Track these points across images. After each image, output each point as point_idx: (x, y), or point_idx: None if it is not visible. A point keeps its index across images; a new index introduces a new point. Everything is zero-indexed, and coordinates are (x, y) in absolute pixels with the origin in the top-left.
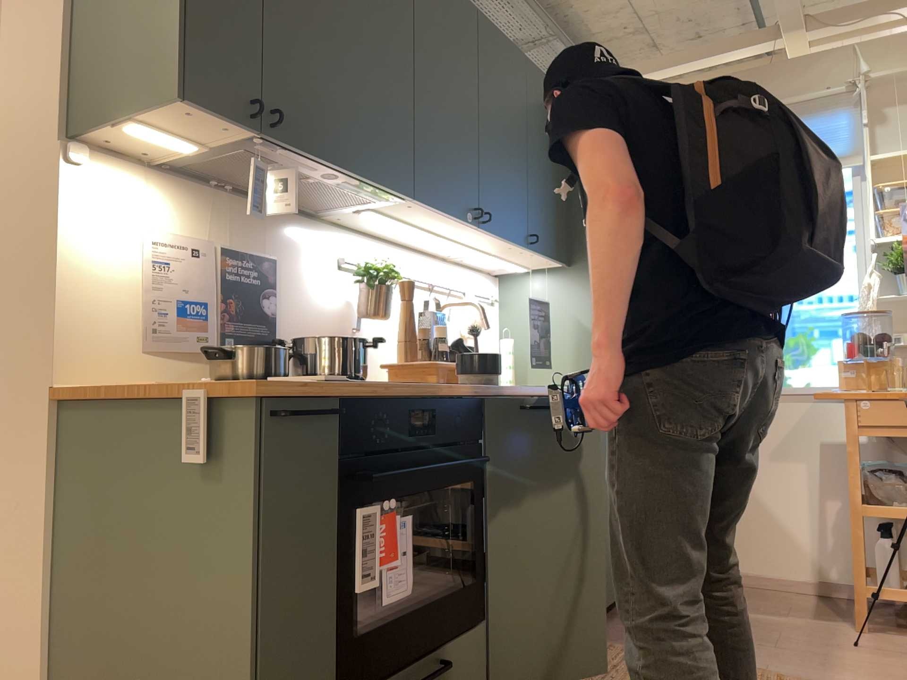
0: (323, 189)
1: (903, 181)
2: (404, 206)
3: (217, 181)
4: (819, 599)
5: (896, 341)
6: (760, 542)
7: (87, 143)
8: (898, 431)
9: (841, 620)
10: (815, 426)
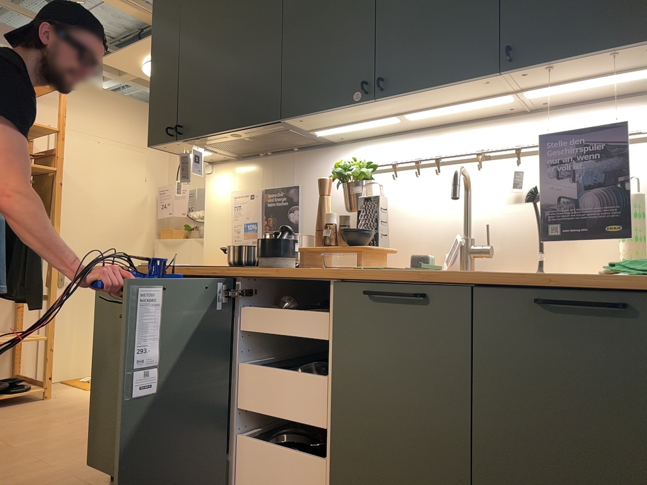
0: (269, 137)
1: None
2: (306, 121)
3: (260, 153)
4: None
5: None
6: None
7: (215, 162)
8: None
9: None
10: None
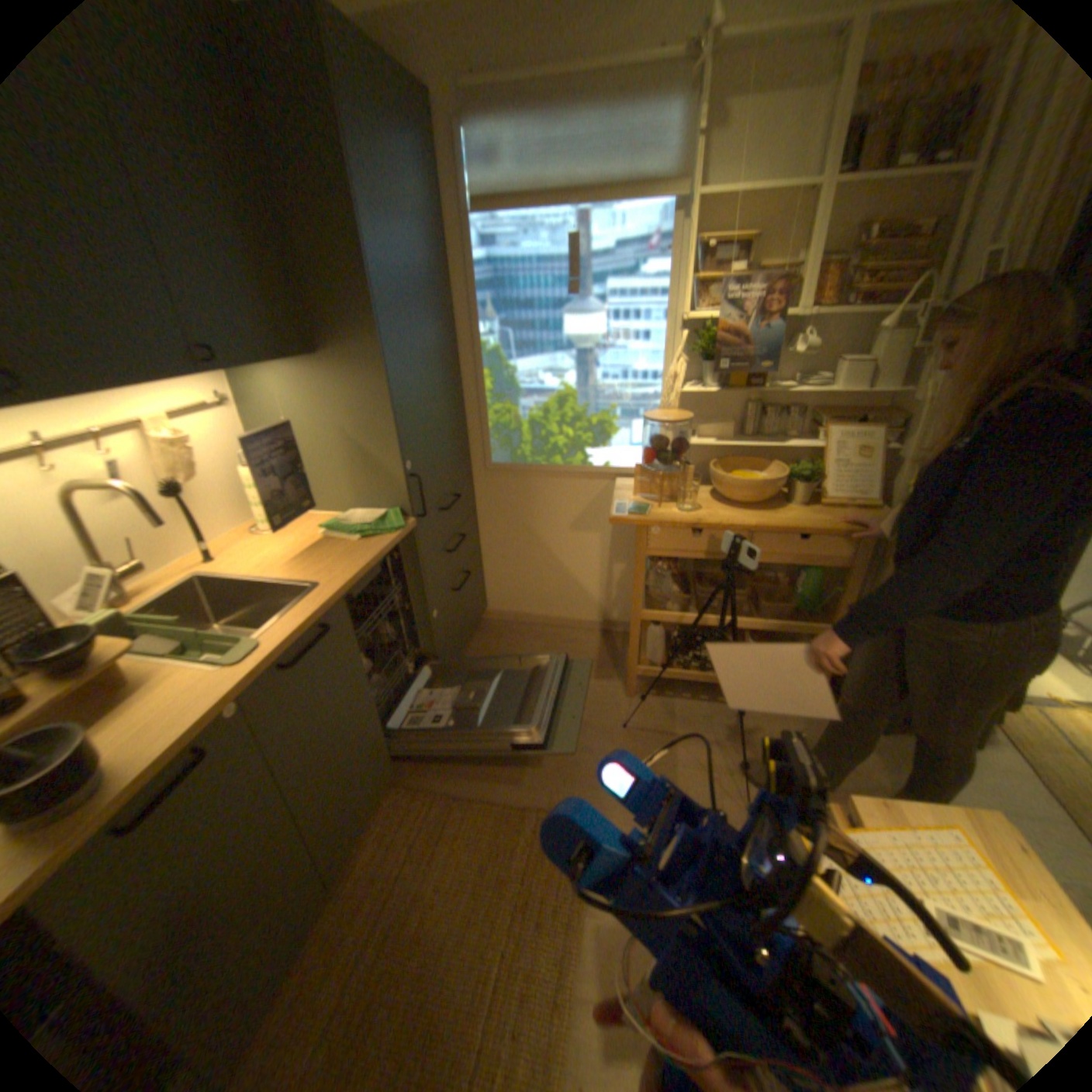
0: None
1: (732, 225)
2: None
3: None
4: (601, 639)
5: (692, 435)
6: (559, 595)
7: None
8: (680, 554)
9: (615, 677)
10: (609, 504)
